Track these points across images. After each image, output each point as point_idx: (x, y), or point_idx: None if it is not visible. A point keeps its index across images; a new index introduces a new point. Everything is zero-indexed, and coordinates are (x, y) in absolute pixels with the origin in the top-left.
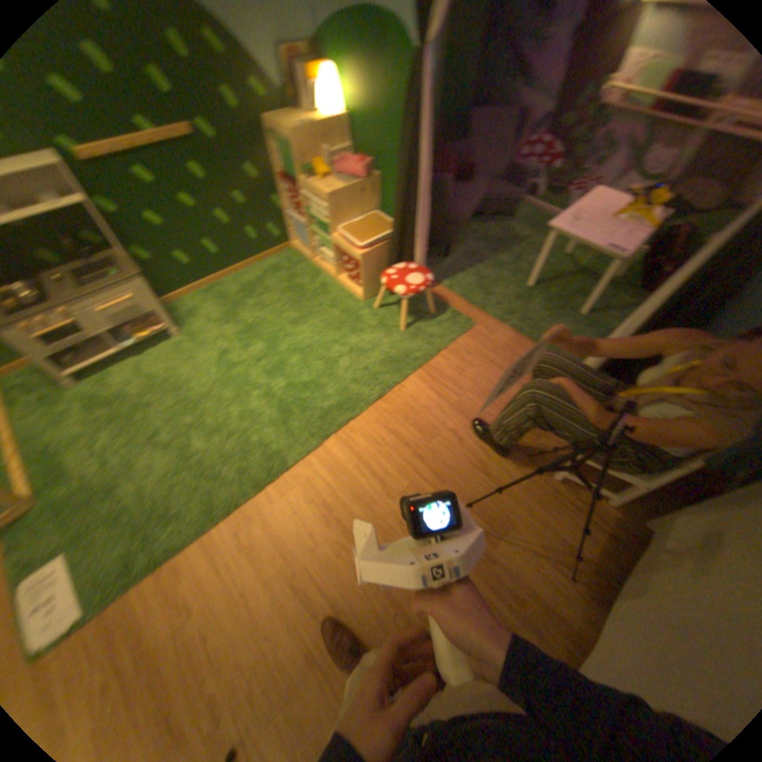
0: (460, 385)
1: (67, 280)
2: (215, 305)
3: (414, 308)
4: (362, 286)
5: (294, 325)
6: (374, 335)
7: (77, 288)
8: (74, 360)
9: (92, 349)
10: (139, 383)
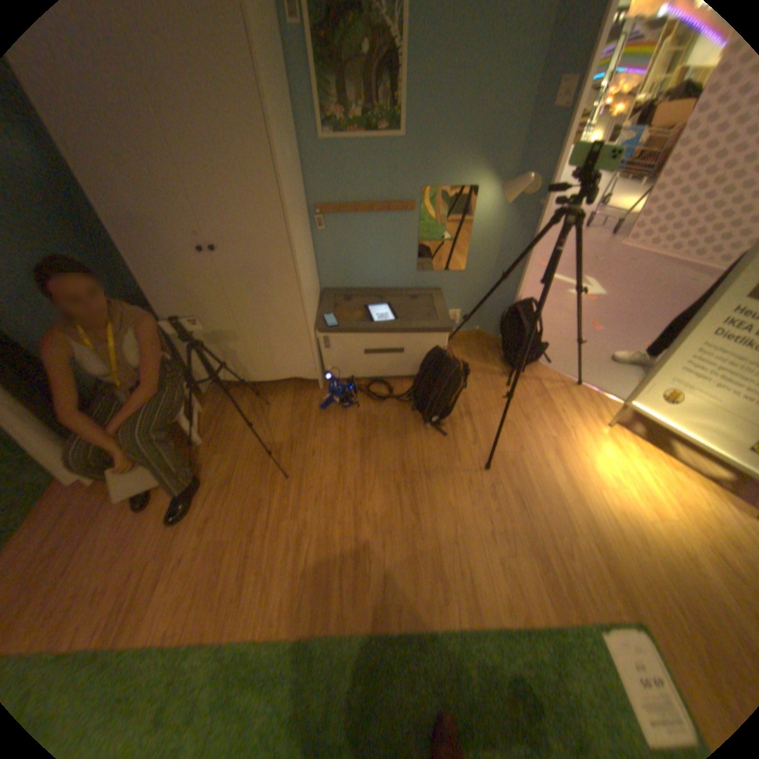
0: (121, 575)
1: None
2: None
3: None
4: None
5: None
6: None
7: None
8: None
9: None
10: None
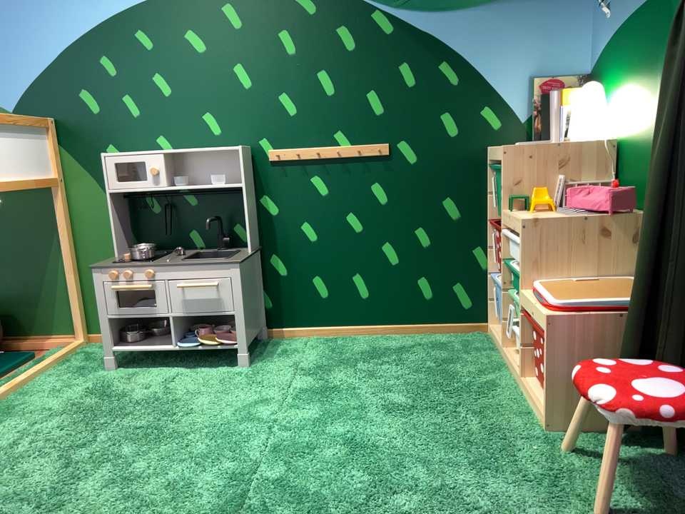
0: None
1: (189, 255)
2: (324, 356)
3: (682, 490)
4: (551, 389)
5: (392, 412)
6: (525, 492)
7: (184, 259)
8: (139, 342)
9: (164, 339)
10: (157, 392)
